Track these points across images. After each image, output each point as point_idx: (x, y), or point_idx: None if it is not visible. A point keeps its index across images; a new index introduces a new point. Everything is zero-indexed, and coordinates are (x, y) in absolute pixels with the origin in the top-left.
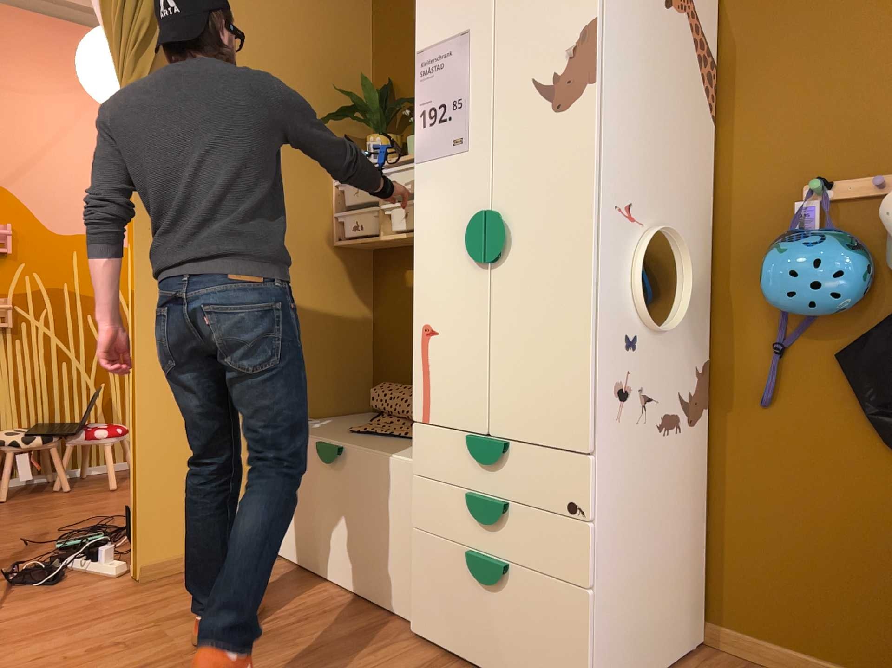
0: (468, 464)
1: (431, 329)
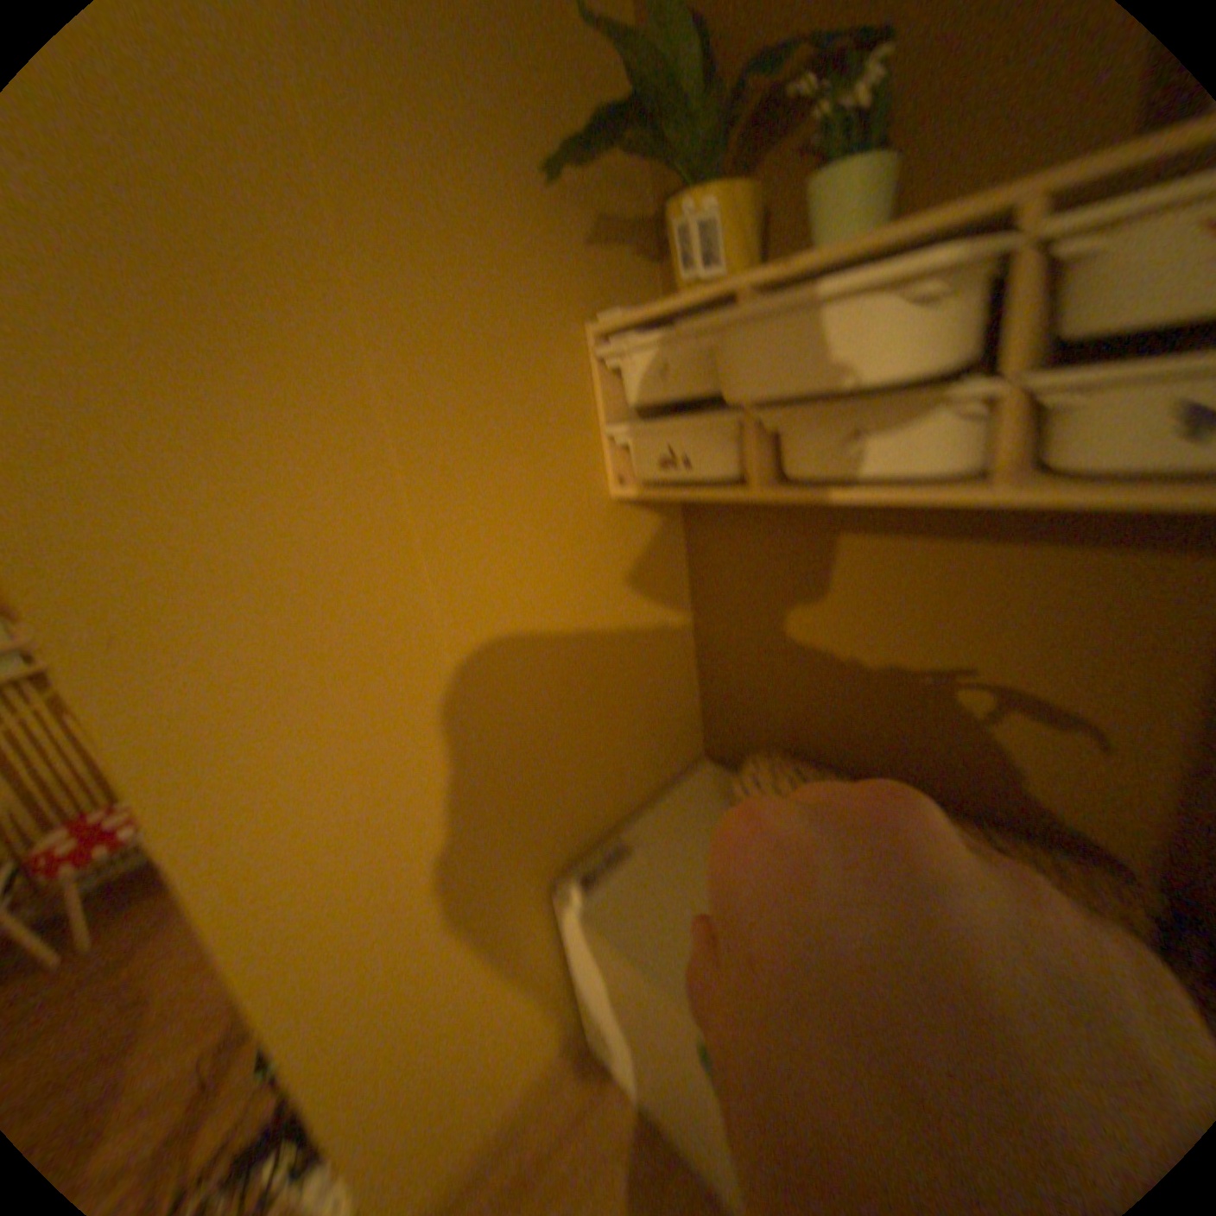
0: None
1: None
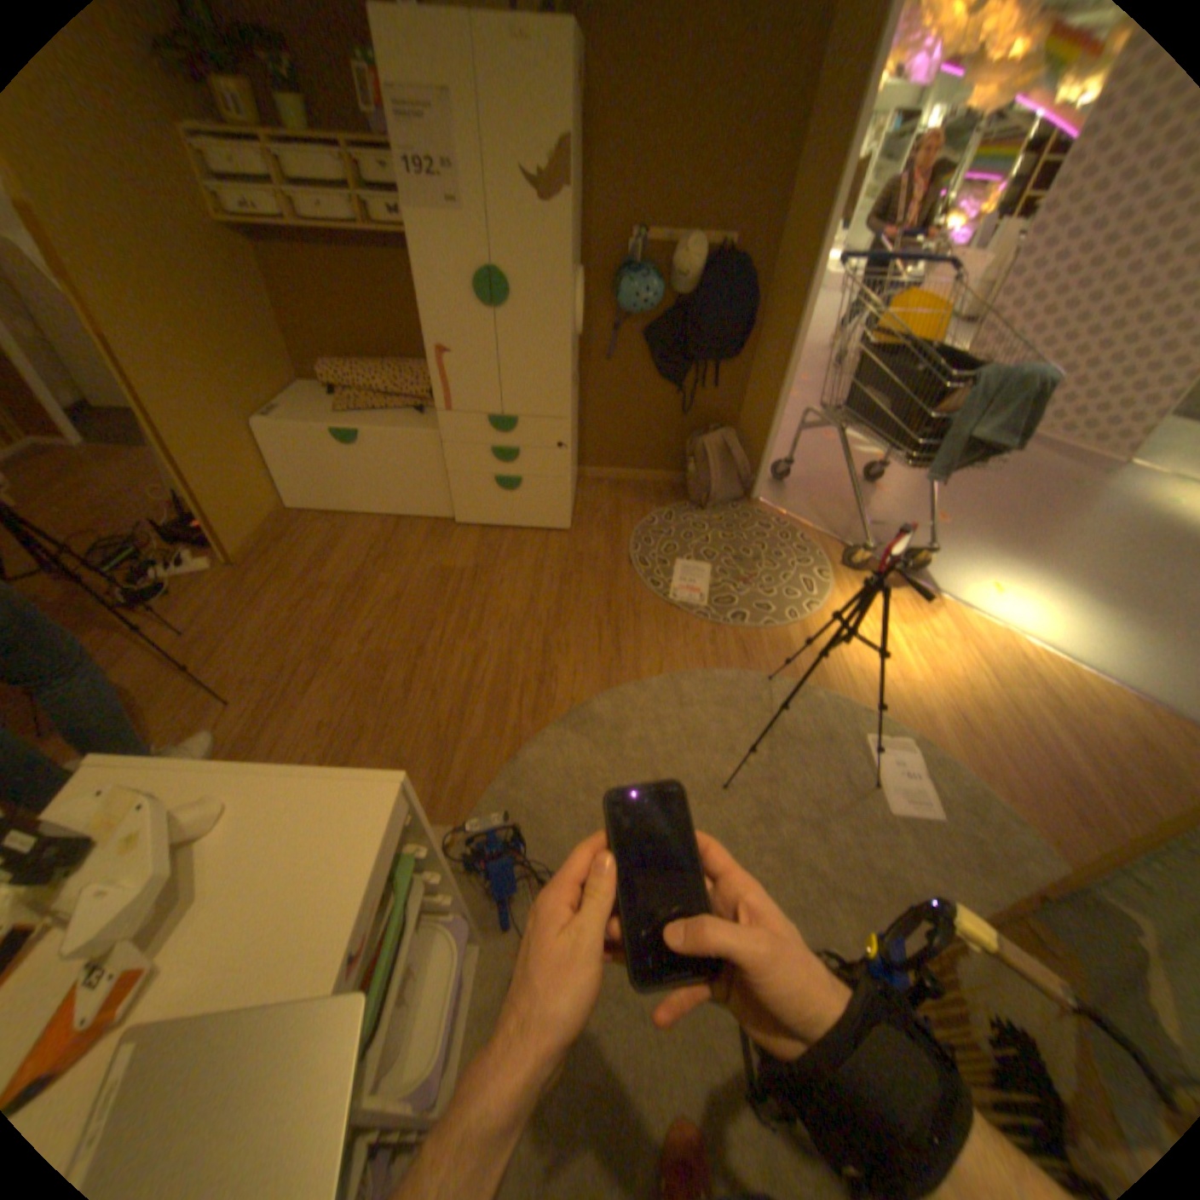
0: (488, 434)
1: (444, 351)
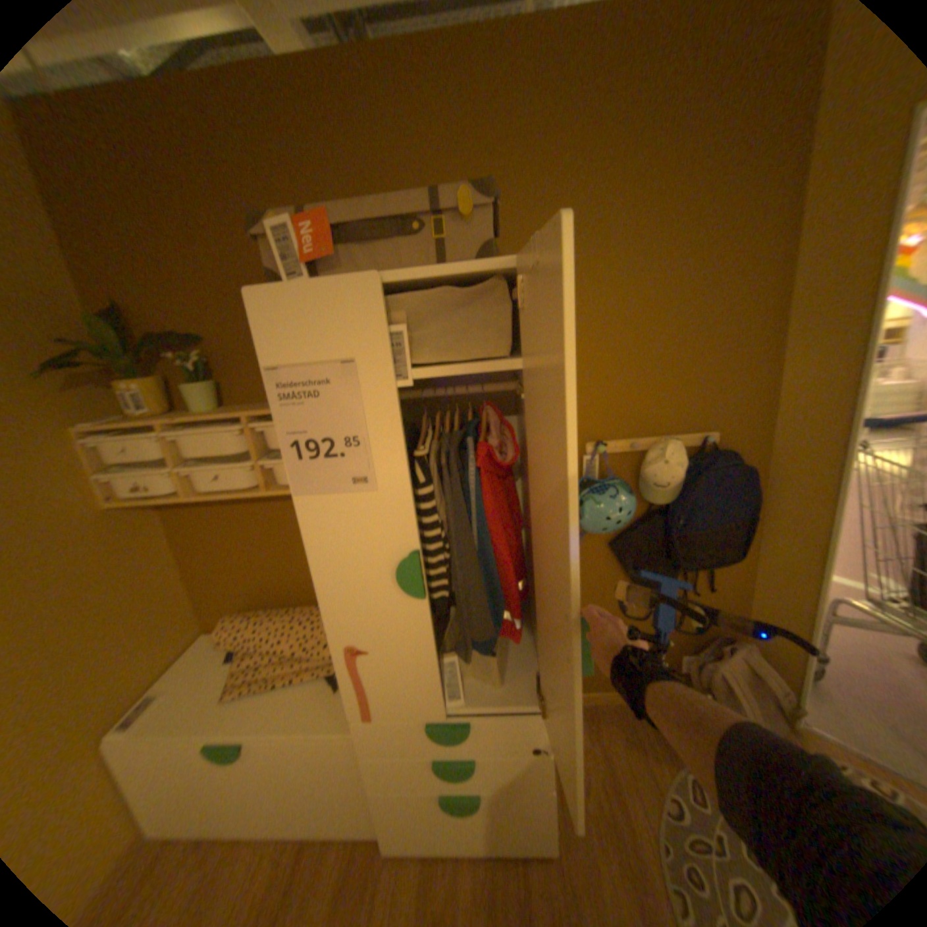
0: (426, 743)
1: (358, 651)
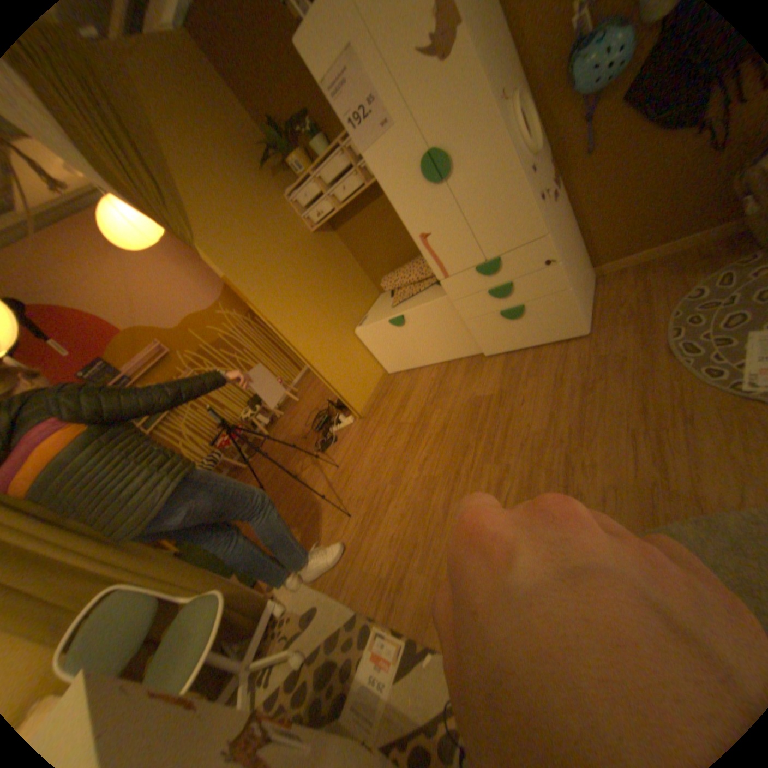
0: (481, 277)
1: (426, 232)
